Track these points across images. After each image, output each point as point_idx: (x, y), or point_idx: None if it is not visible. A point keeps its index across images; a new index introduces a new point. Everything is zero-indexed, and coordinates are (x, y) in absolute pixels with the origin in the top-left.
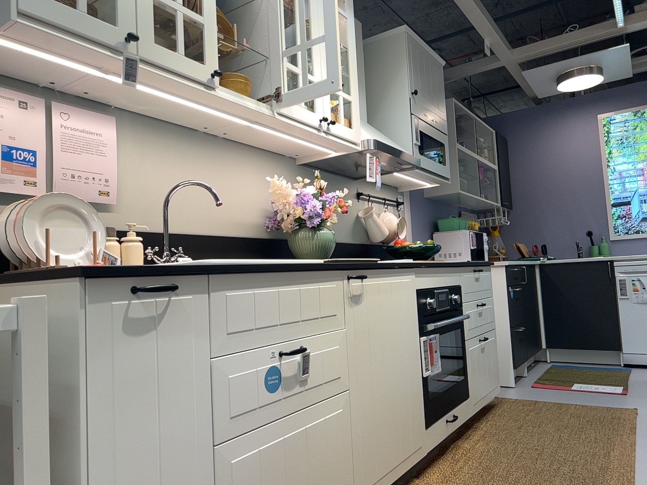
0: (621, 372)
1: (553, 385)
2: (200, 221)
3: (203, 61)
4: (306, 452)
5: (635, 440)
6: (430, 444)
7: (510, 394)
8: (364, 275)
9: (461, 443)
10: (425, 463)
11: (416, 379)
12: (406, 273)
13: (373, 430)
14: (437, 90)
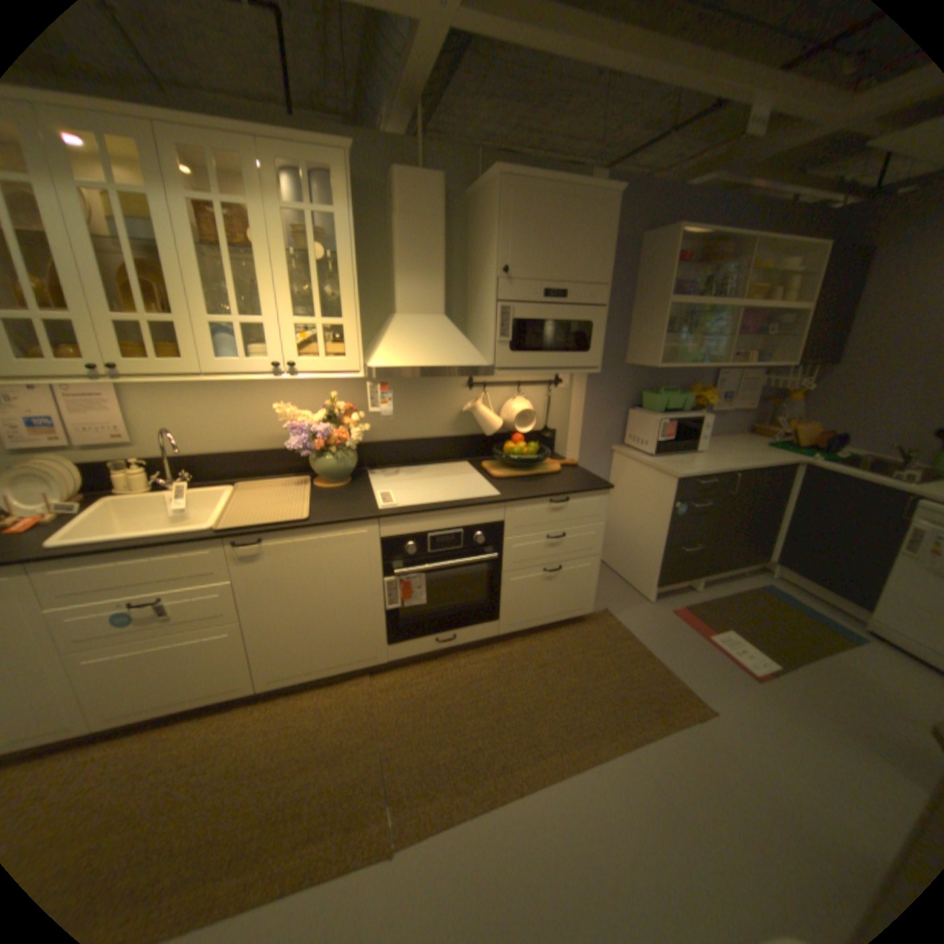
0: (835, 645)
1: (698, 623)
2: (225, 442)
3: (81, 356)
4: (177, 659)
5: (612, 758)
6: (395, 656)
7: (627, 613)
8: (263, 538)
9: (463, 657)
10: (408, 662)
11: (370, 611)
12: (354, 526)
13: (282, 647)
14: (587, 242)
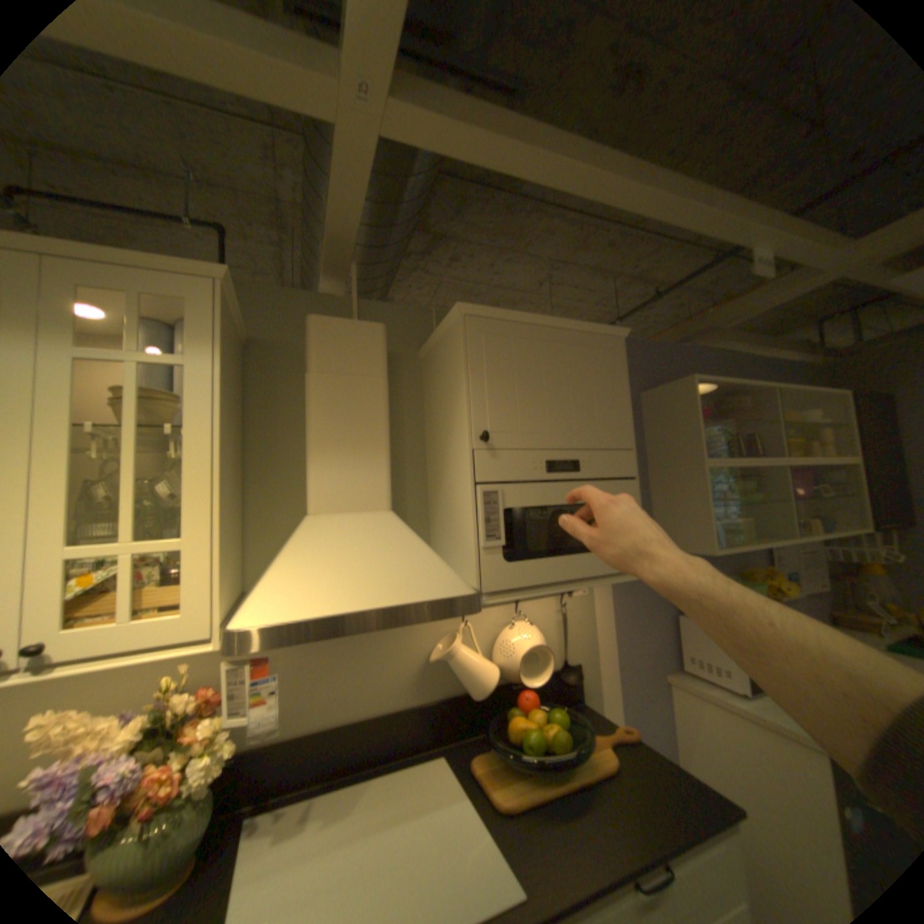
0: None
1: None
2: None
3: None
4: None
5: None
6: None
7: None
8: None
9: None
10: None
11: None
12: None
13: None
14: (594, 396)
